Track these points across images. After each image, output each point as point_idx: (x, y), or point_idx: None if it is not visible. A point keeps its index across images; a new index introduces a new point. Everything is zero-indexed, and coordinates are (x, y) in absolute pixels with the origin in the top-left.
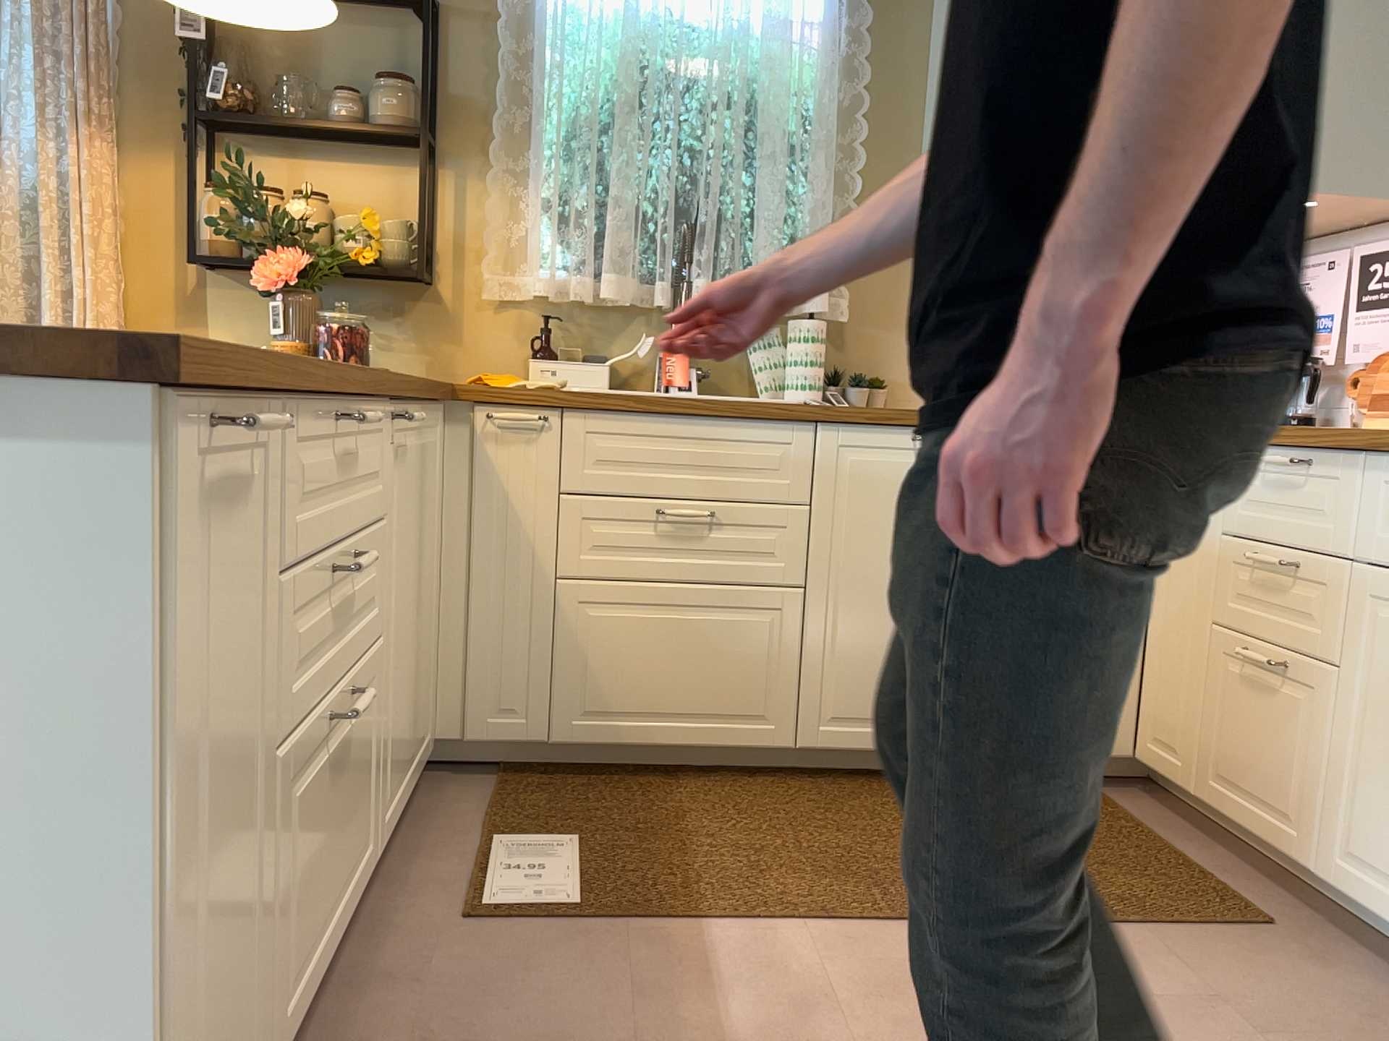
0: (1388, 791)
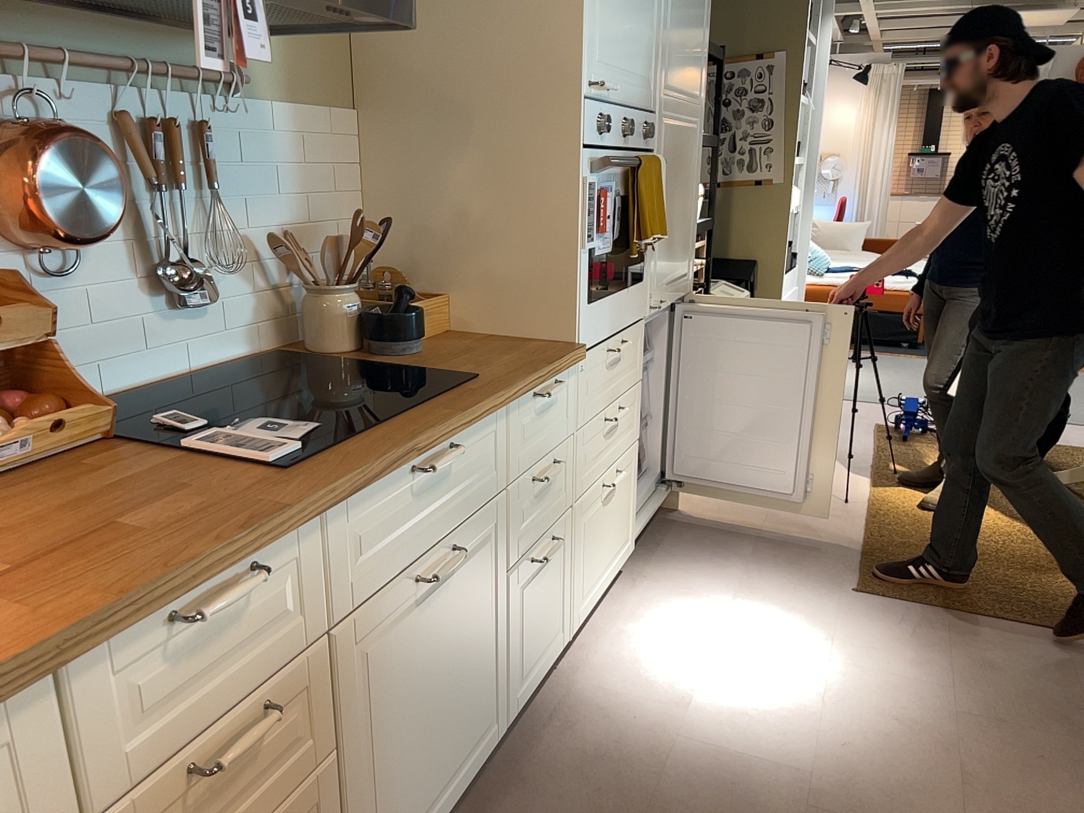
0: (392, 780)
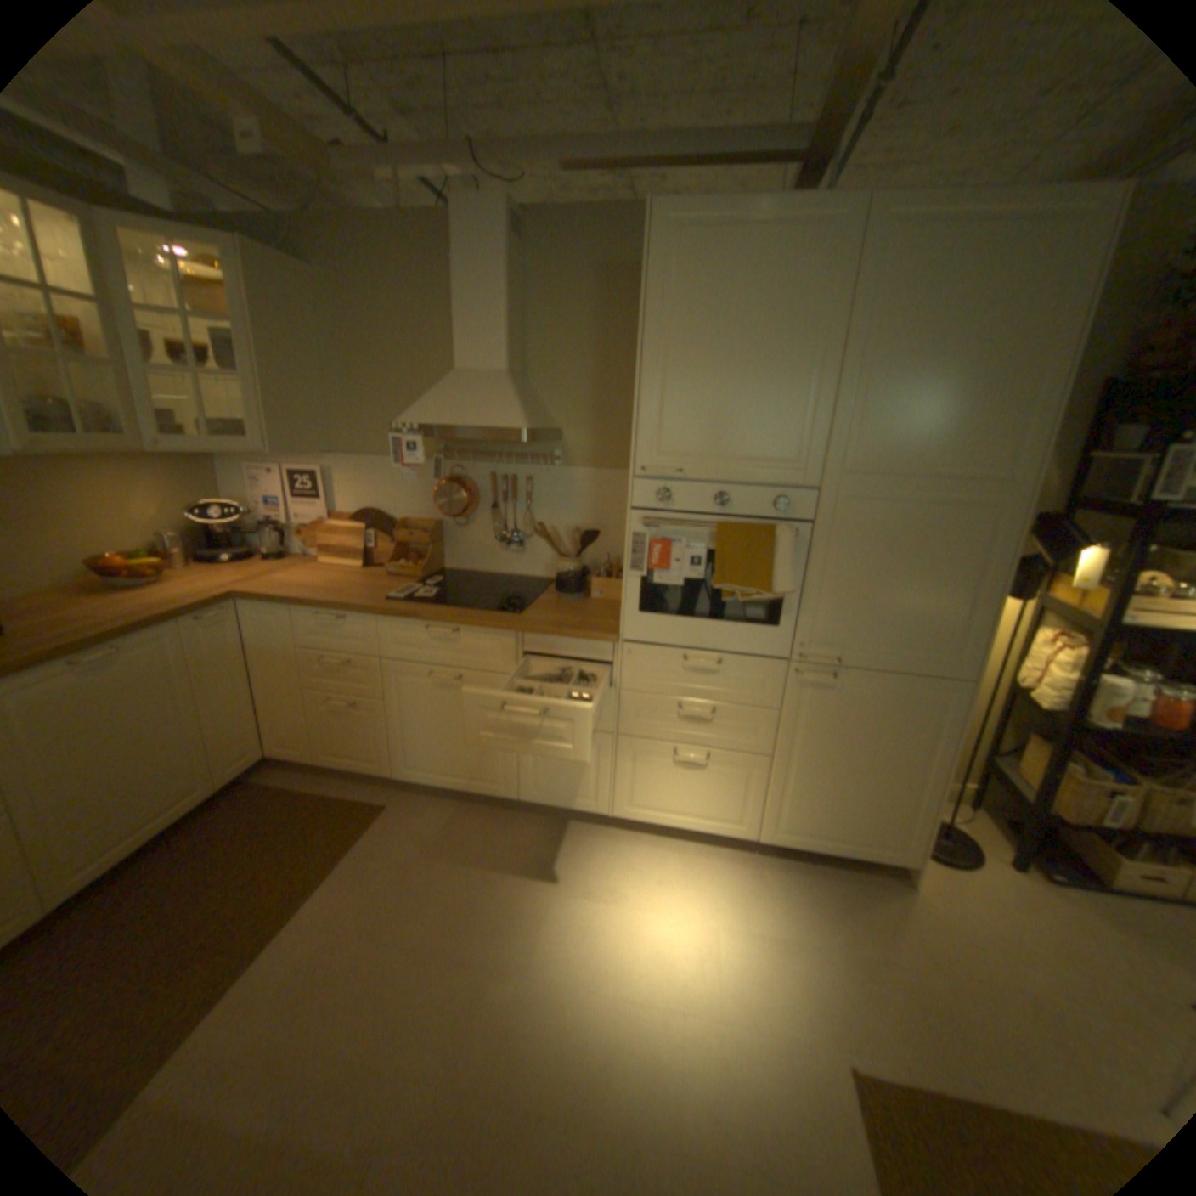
0: (417, 741)
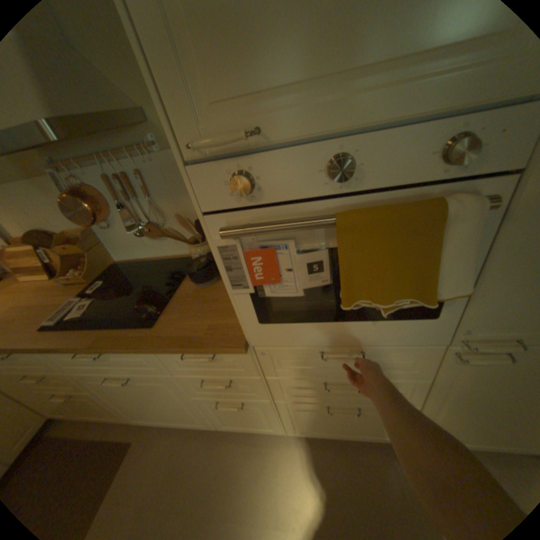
0: (128, 409)
